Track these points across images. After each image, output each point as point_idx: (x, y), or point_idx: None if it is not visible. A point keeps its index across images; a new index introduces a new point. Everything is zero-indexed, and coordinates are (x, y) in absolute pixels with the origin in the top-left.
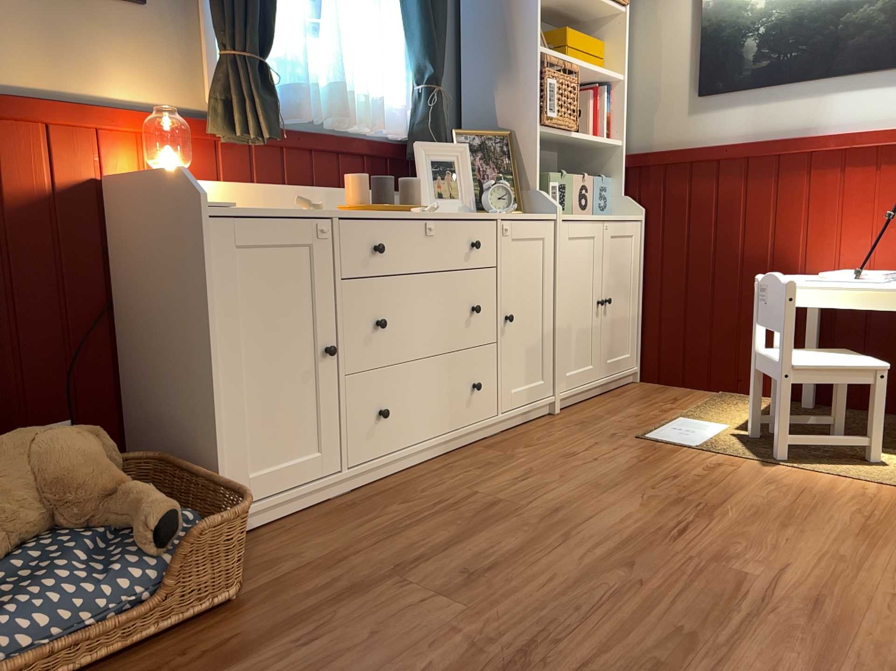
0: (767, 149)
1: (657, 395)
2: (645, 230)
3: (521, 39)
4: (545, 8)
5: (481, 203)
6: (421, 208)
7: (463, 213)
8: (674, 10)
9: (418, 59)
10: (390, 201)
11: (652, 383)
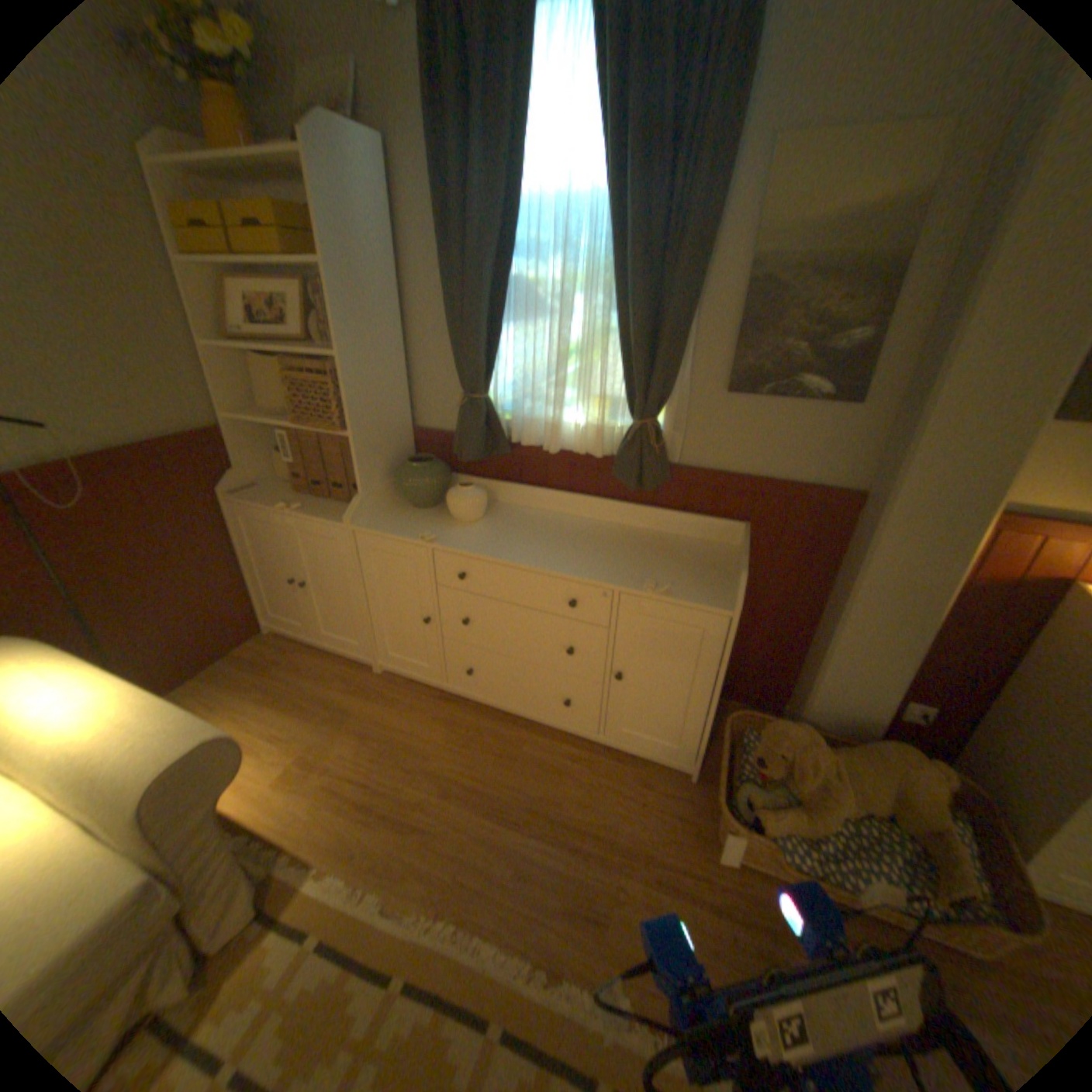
0: None
1: None
2: None
3: None
4: None
5: None
6: None
7: None
8: None
9: None
10: None
11: None
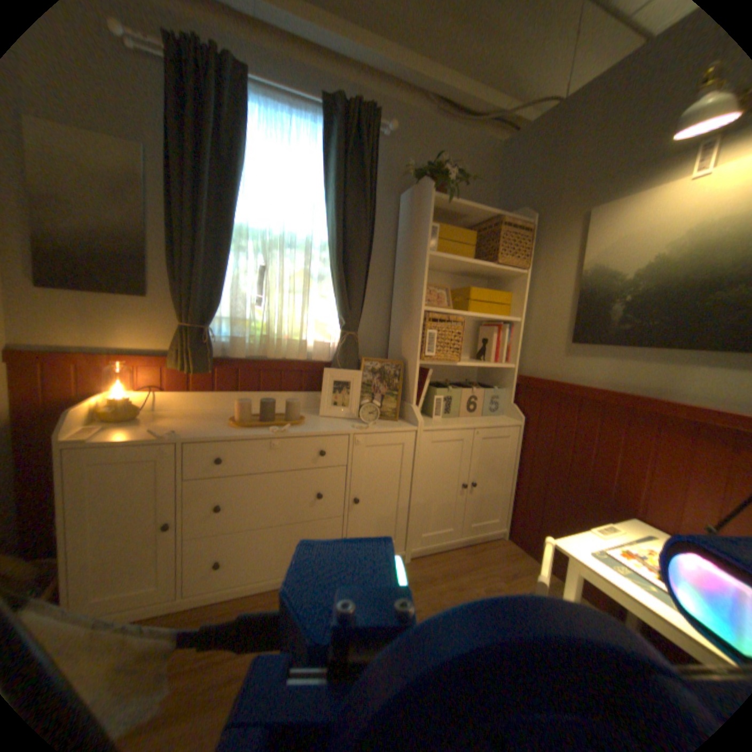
0: (623, 400)
1: (505, 566)
2: (525, 433)
3: (415, 300)
4: (463, 271)
5: (360, 413)
6: (274, 429)
7: (321, 429)
8: (564, 273)
9: (339, 314)
10: (270, 417)
11: (516, 546)
